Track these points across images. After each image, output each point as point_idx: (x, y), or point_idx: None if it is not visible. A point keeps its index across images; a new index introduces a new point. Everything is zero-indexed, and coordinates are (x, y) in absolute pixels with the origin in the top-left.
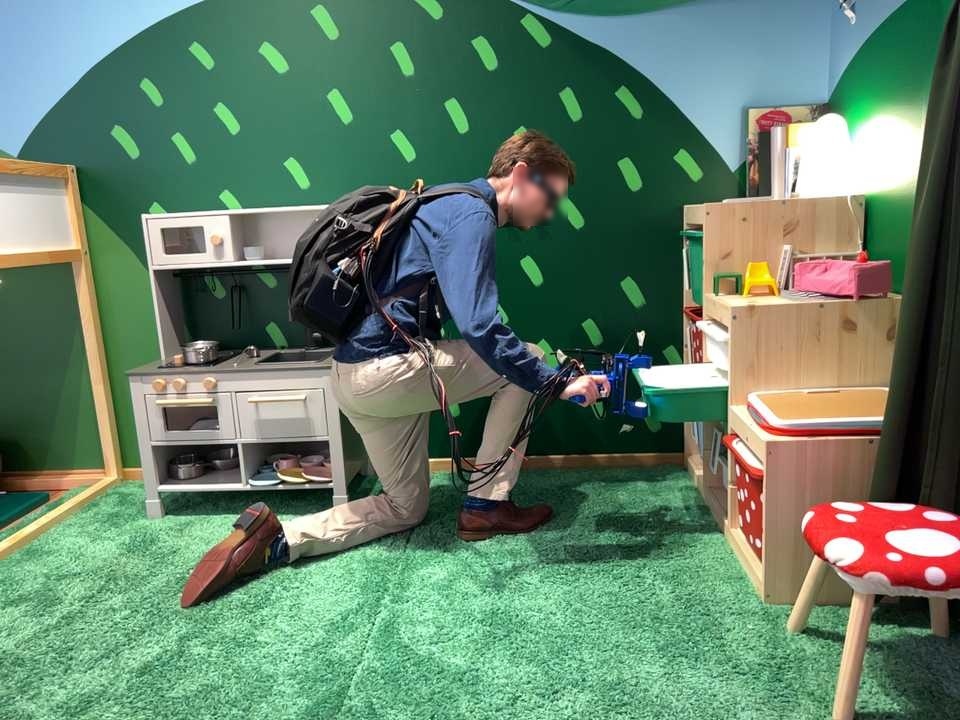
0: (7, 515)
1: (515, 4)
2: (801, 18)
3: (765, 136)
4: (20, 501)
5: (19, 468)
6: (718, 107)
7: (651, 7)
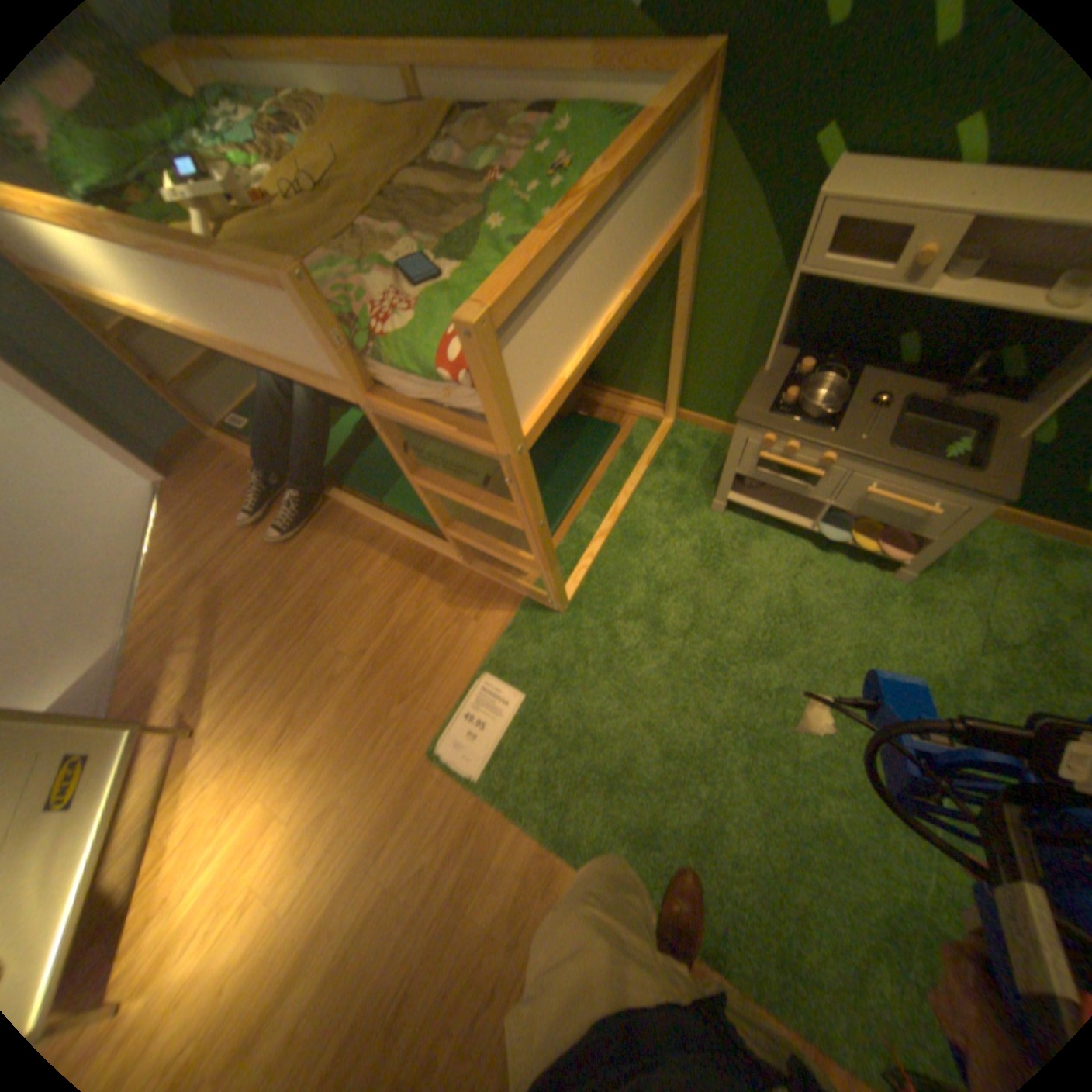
0: (595, 457)
1: None
2: None
3: None
4: (600, 435)
5: (590, 381)
6: None
7: None
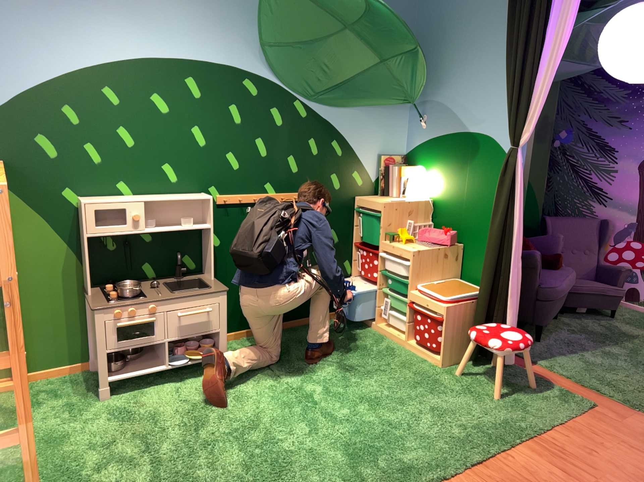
0: None
1: (292, 97)
2: (397, 120)
3: (386, 169)
4: None
5: None
6: (368, 154)
7: (348, 108)
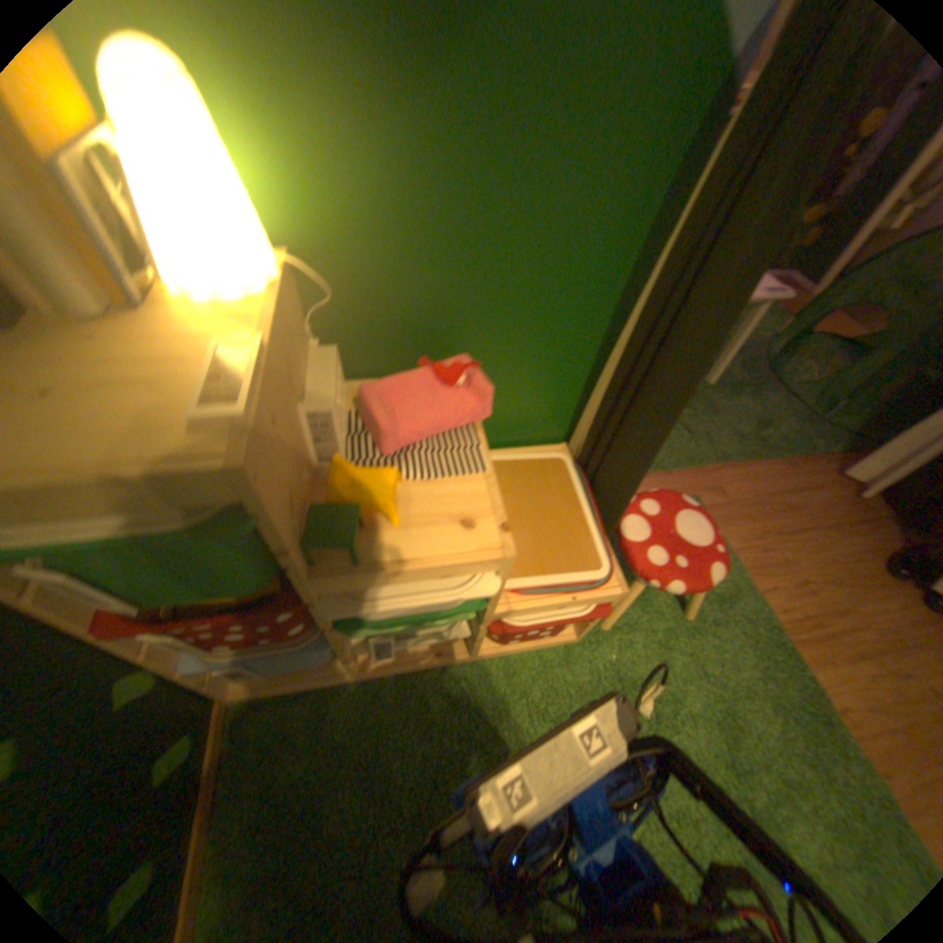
0: None
1: None
2: None
3: None
4: None
5: None
6: None
7: None
